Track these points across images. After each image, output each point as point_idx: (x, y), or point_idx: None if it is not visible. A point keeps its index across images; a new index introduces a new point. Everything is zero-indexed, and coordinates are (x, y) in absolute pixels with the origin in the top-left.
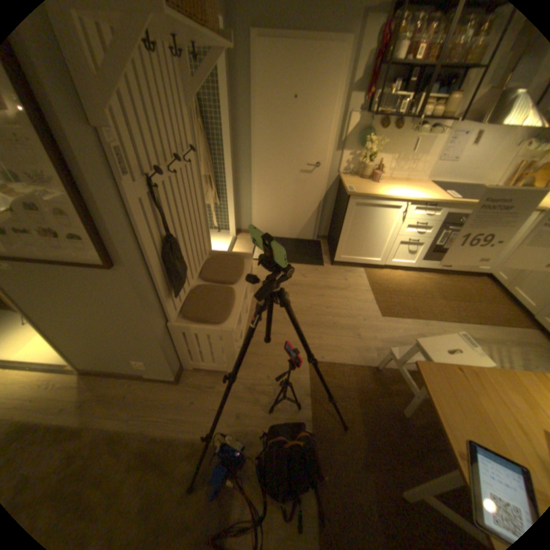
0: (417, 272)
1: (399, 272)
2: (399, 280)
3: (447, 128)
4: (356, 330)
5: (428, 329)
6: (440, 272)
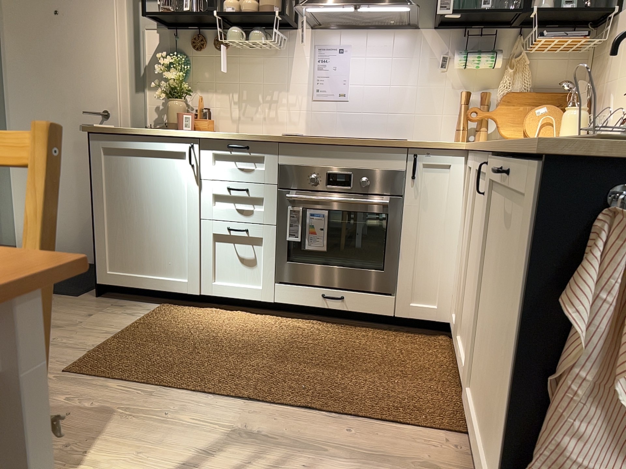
0: (280, 319)
1: (237, 315)
2: (209, 325)
3: (303, 45)
4: None
5: (139, 406)
6: (337, 323)
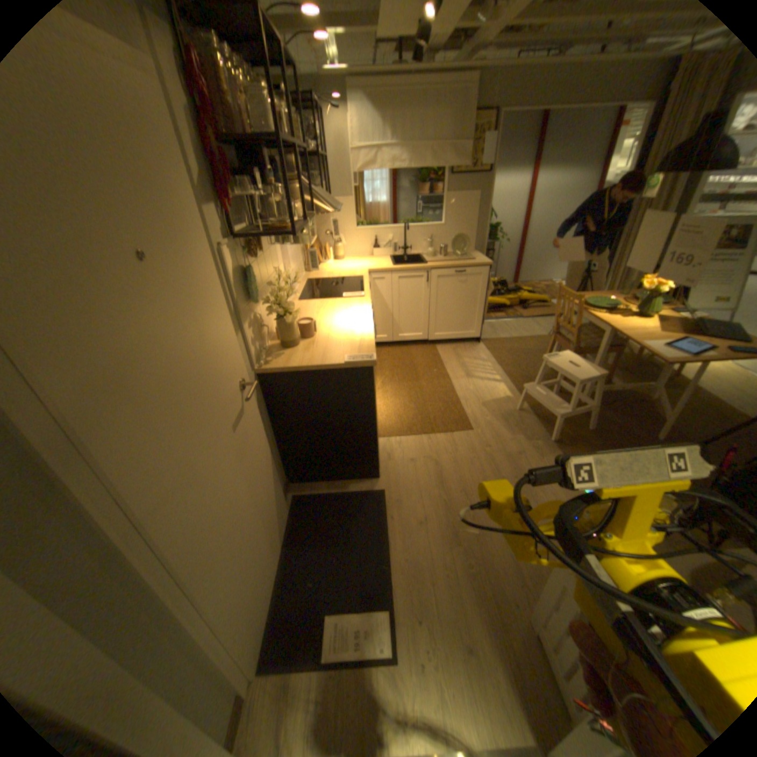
0: None
1: None
2: (395, 408)
3: None
4: (512, 457)
5: (472, 400)
6: None
